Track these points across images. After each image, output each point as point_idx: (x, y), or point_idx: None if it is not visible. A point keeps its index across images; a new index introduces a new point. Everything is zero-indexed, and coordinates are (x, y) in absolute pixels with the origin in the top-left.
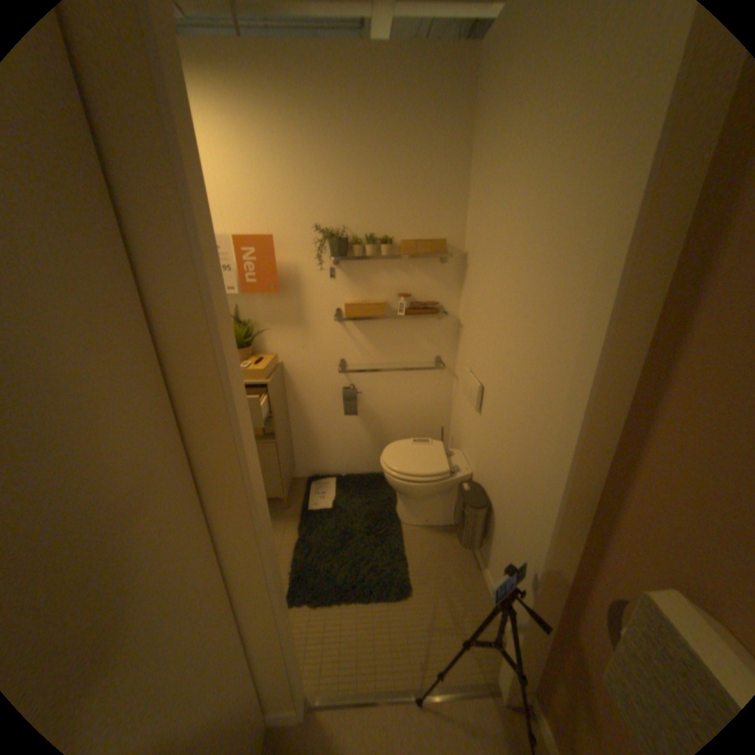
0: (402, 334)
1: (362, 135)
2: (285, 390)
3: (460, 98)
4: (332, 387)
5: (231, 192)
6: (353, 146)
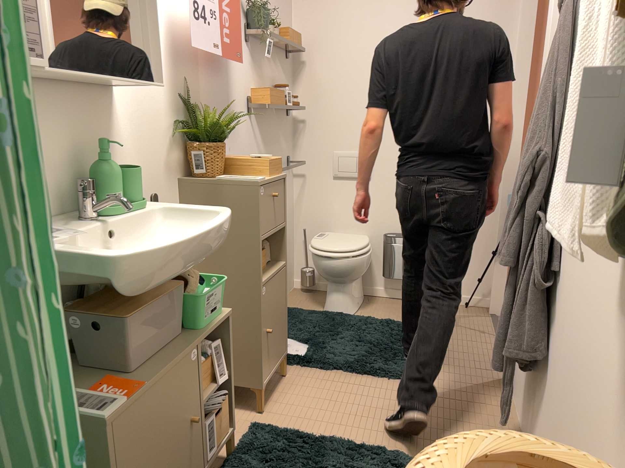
0: (276, 135)
1: None
2: None
3: None
4: None
5: None
6: None
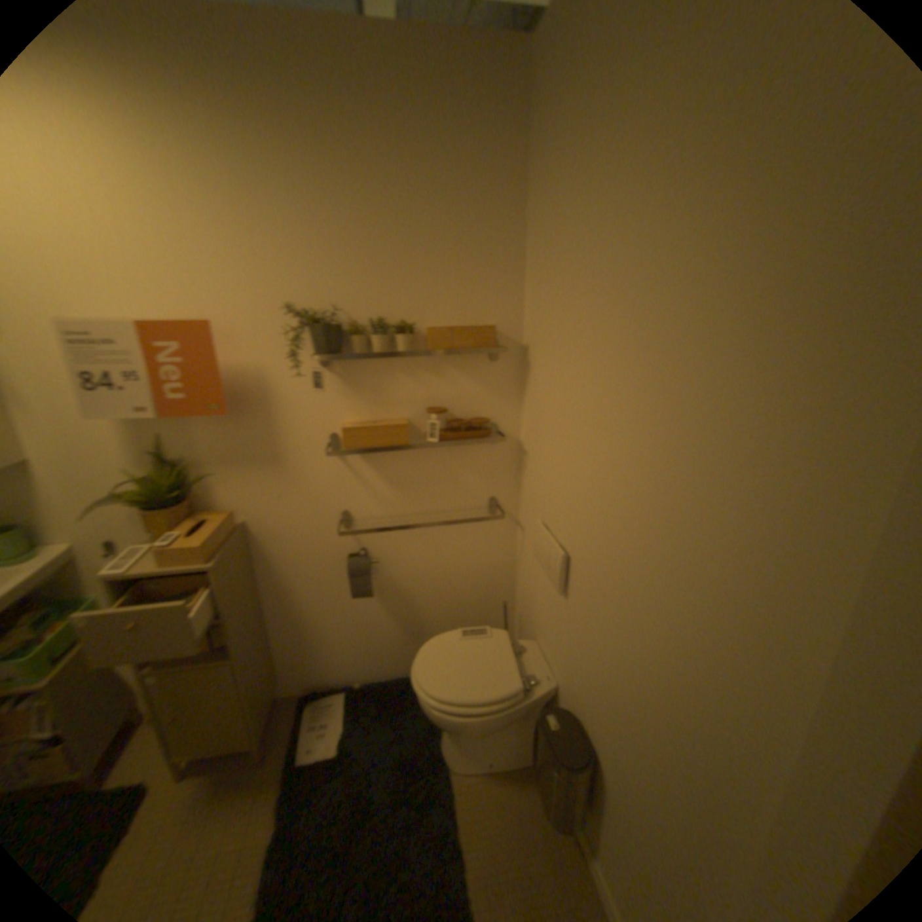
0: (435, 467)
1: (354, 163)
2: (248, 565)
3: (503, 116)
4: (329, 554)
5: (130, 248)
6: (339, 181)
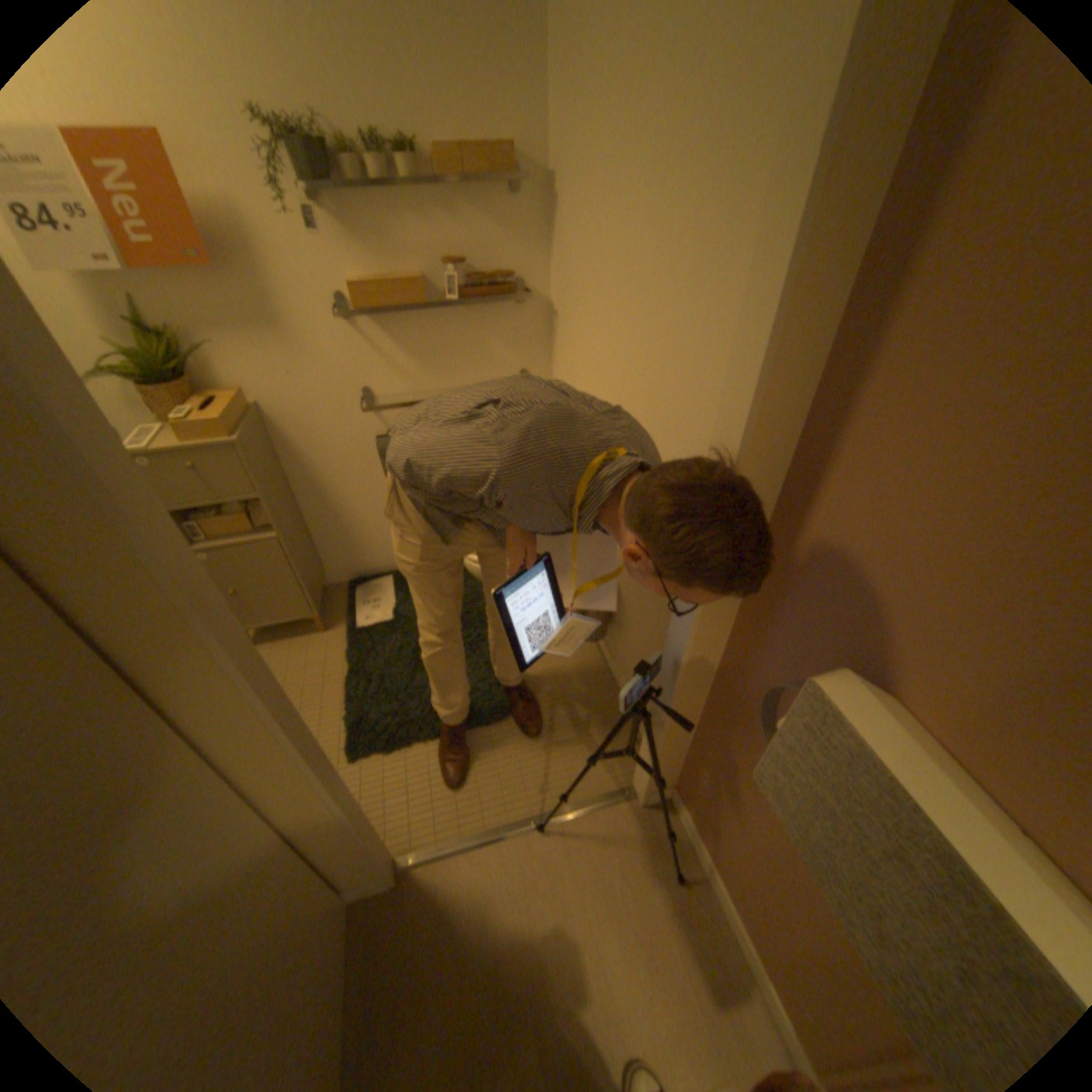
0: (461, 335)
1: None
2: (274, 450)
3: None
4: (357, 437)
5: None
6: None
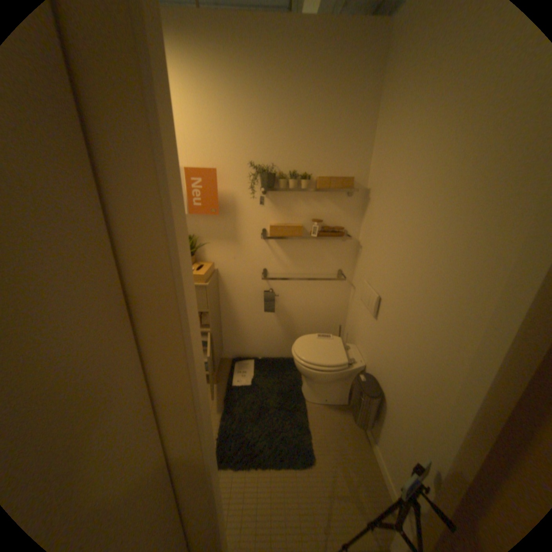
0: (313, 251)
1: (292, 90)
2: (218, 290)
3: (372, 63)
4: (255, 290)
5: (185, 133)
6: (283, 100)
